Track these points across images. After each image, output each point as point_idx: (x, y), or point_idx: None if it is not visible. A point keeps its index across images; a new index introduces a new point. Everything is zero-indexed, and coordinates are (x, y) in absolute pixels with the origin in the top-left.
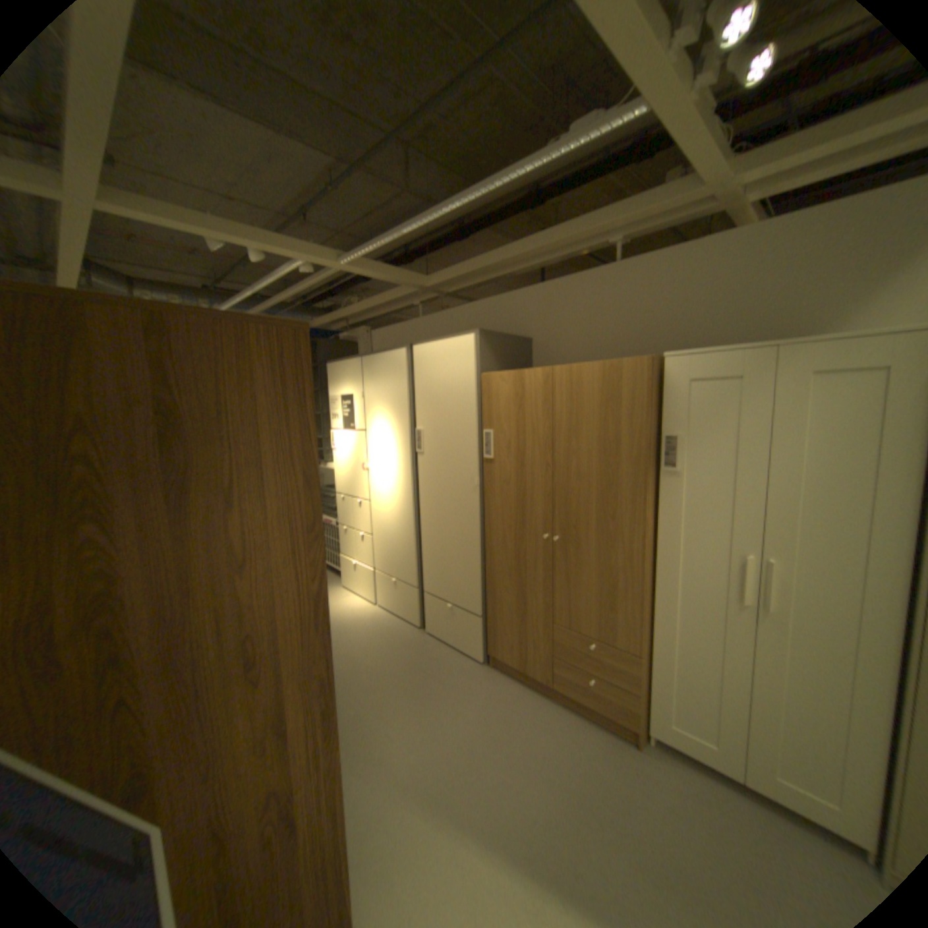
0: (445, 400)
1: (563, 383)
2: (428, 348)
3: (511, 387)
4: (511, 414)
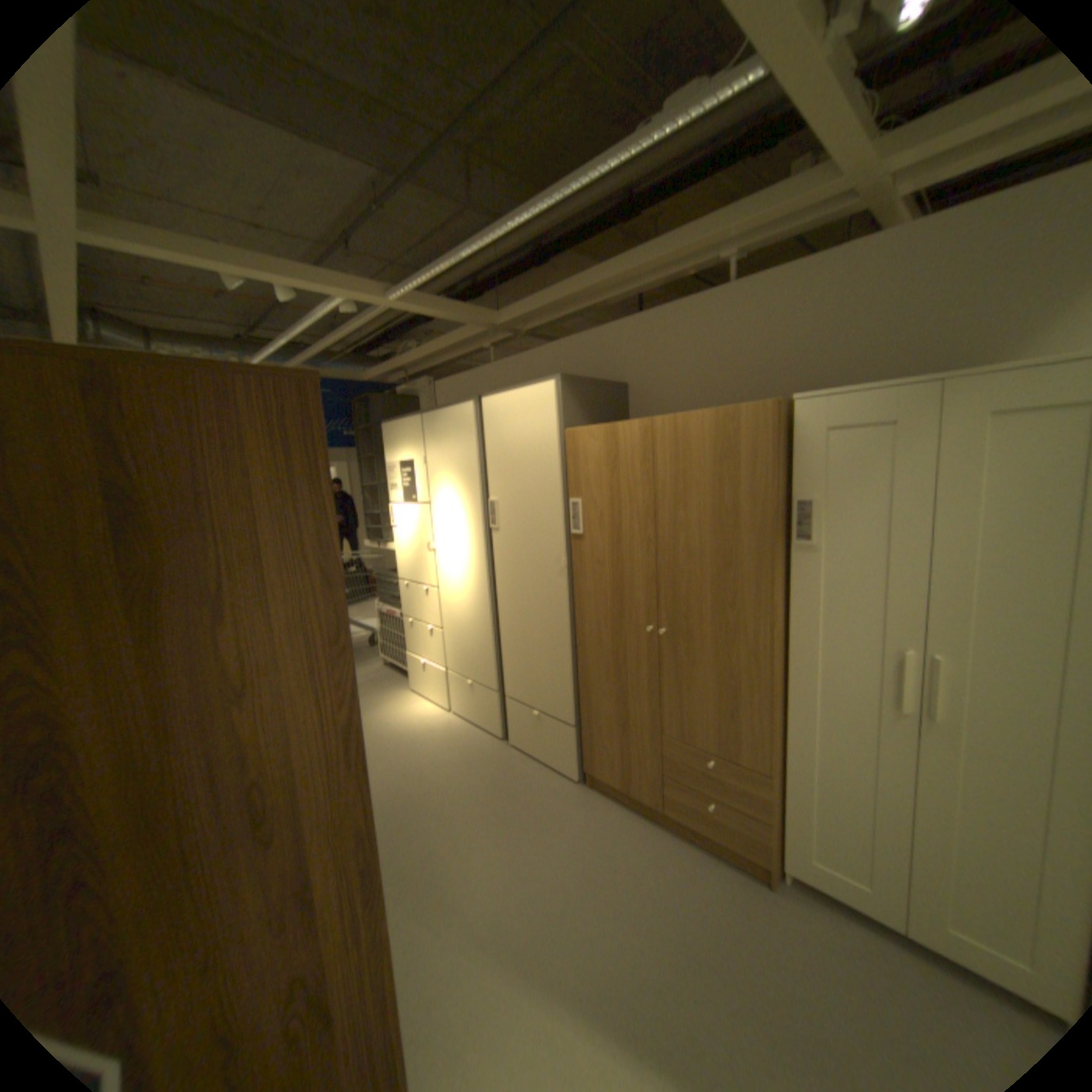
0: (522, 464)
1: (666, 437)
2: (499, 400)
3: (601, 445)
4: (603, 478)
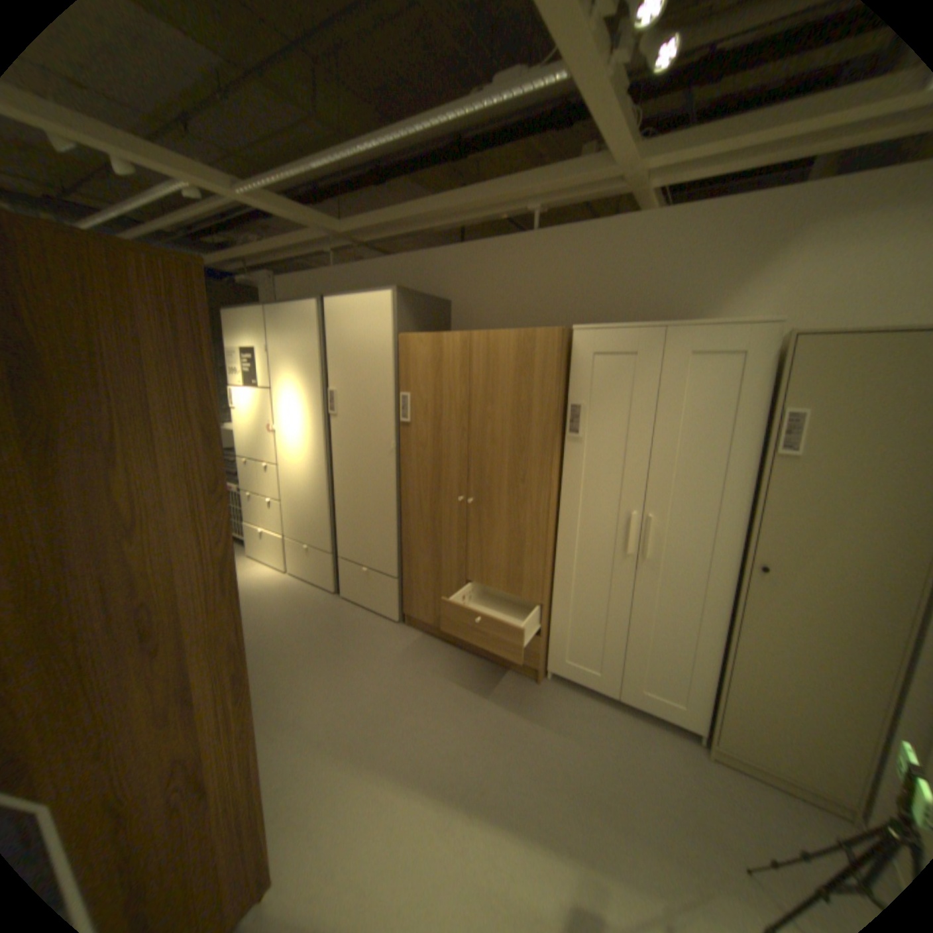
0: (360, 360)
1: (481, 349)
2: (341, 302)
3: (429, 350)
4: (429, 378)
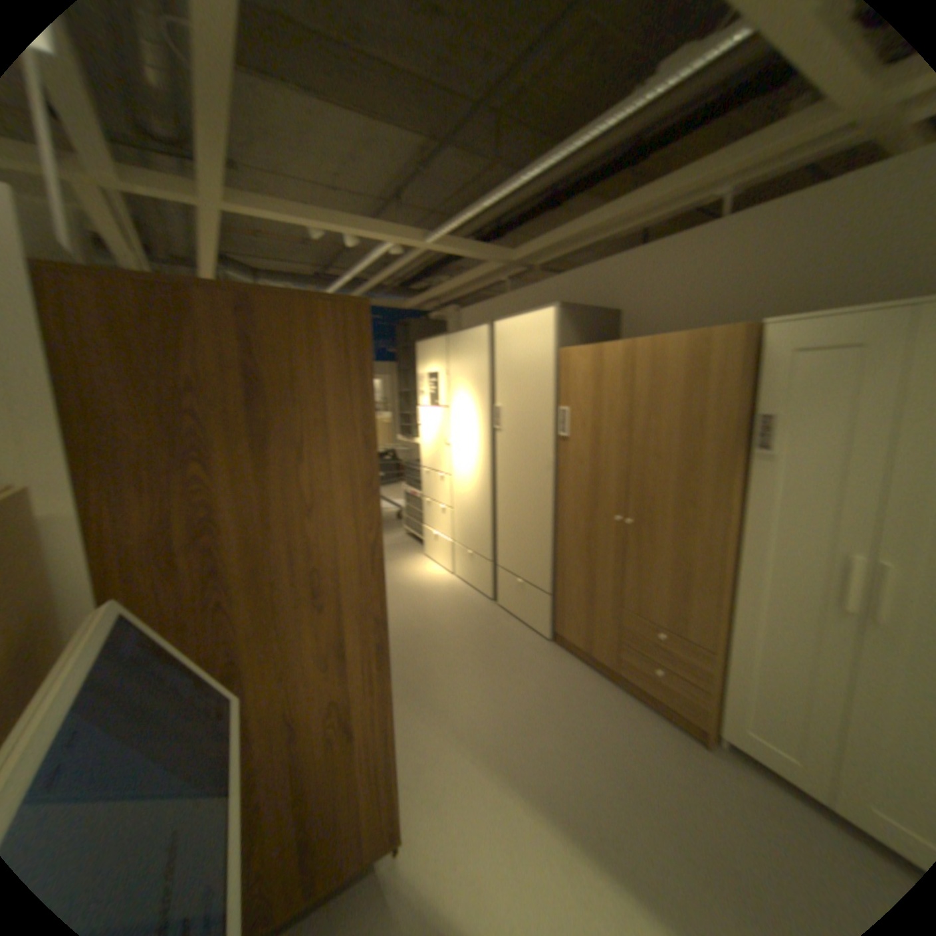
0: (525, 377)
1: (648, 356)
2: (511, 324)
3: (592, 362)
4: (591, 391)
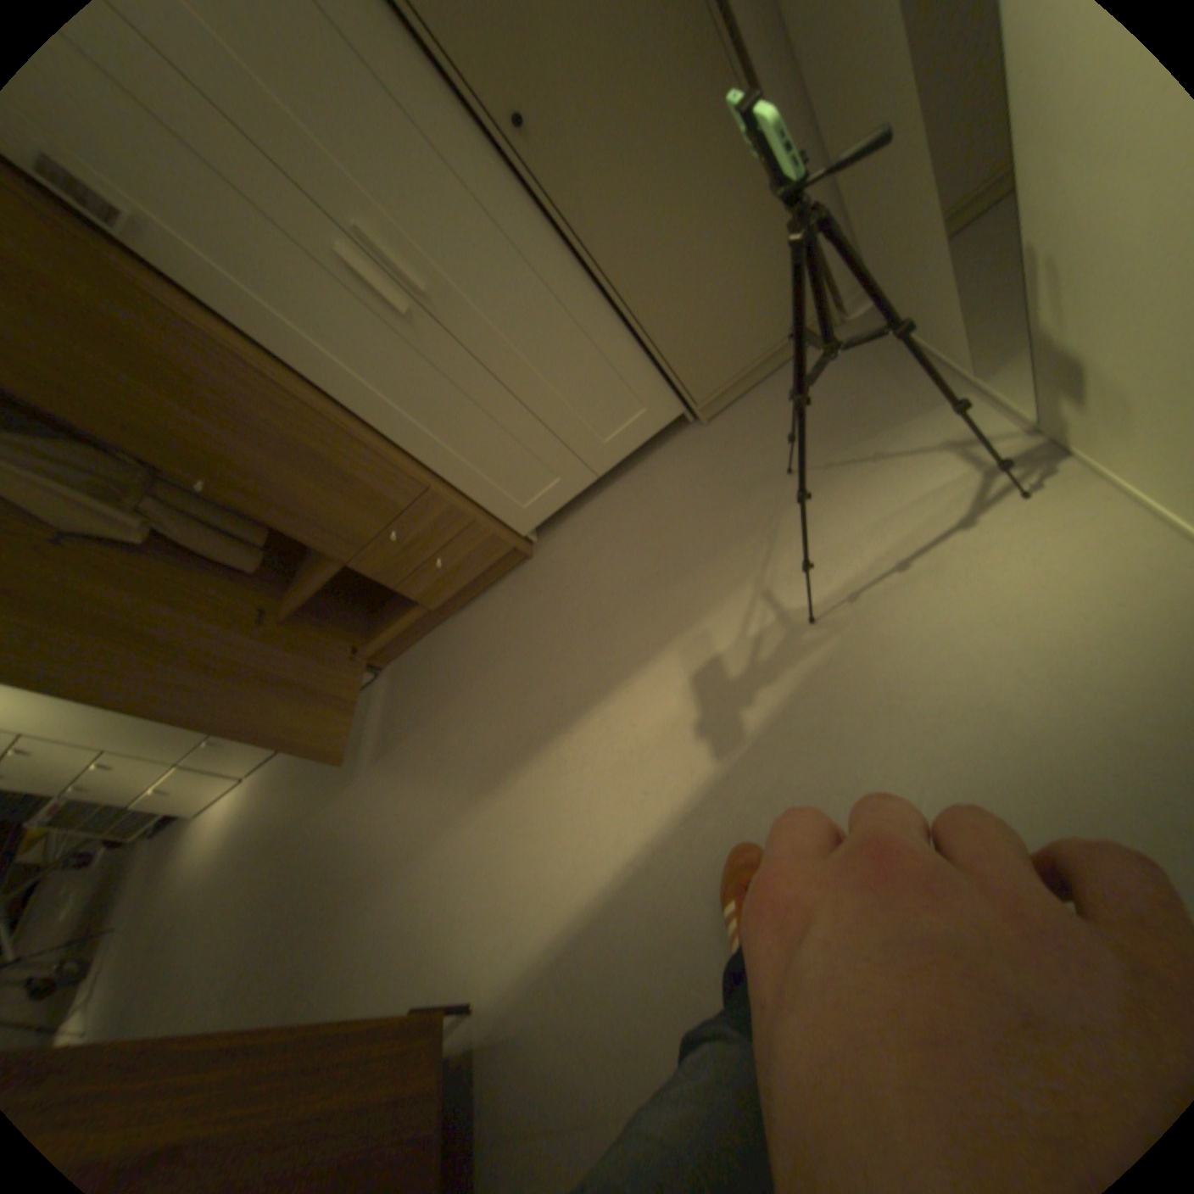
0: None
1: None
2: None
3: None
4: None
